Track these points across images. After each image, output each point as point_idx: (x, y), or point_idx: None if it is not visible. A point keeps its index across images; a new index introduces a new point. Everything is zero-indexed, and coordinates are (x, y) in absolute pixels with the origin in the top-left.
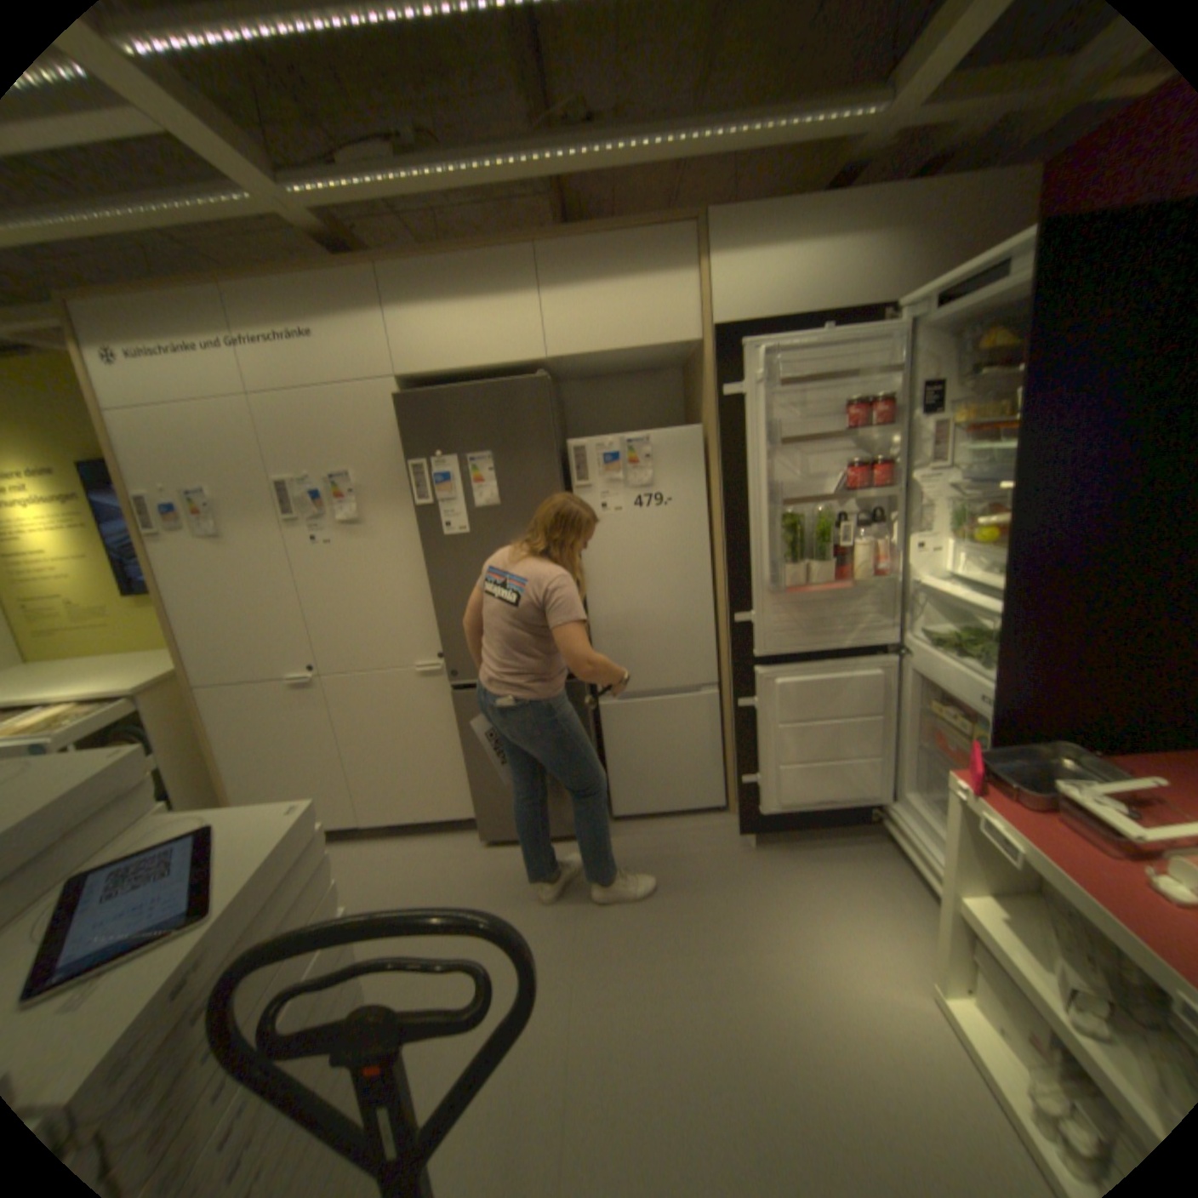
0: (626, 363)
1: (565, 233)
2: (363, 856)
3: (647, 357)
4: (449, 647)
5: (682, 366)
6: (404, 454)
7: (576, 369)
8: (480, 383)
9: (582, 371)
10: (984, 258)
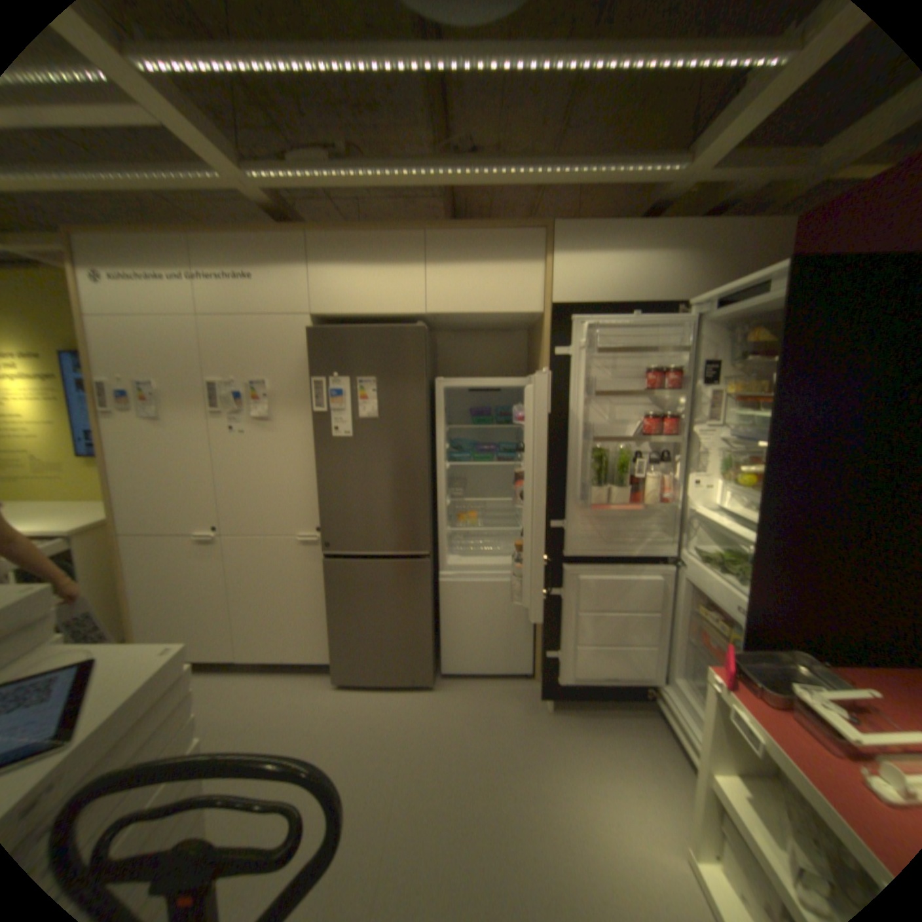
0: (486, 324)
1: (450, 228)
2: (235, 688)
3: (502, 321)
4: (327, 524)
5: (529, 330)
6: (311, 373)
7: (449, 324)
8: (374, 327)
9: (453, 326)
10: (752, 278)
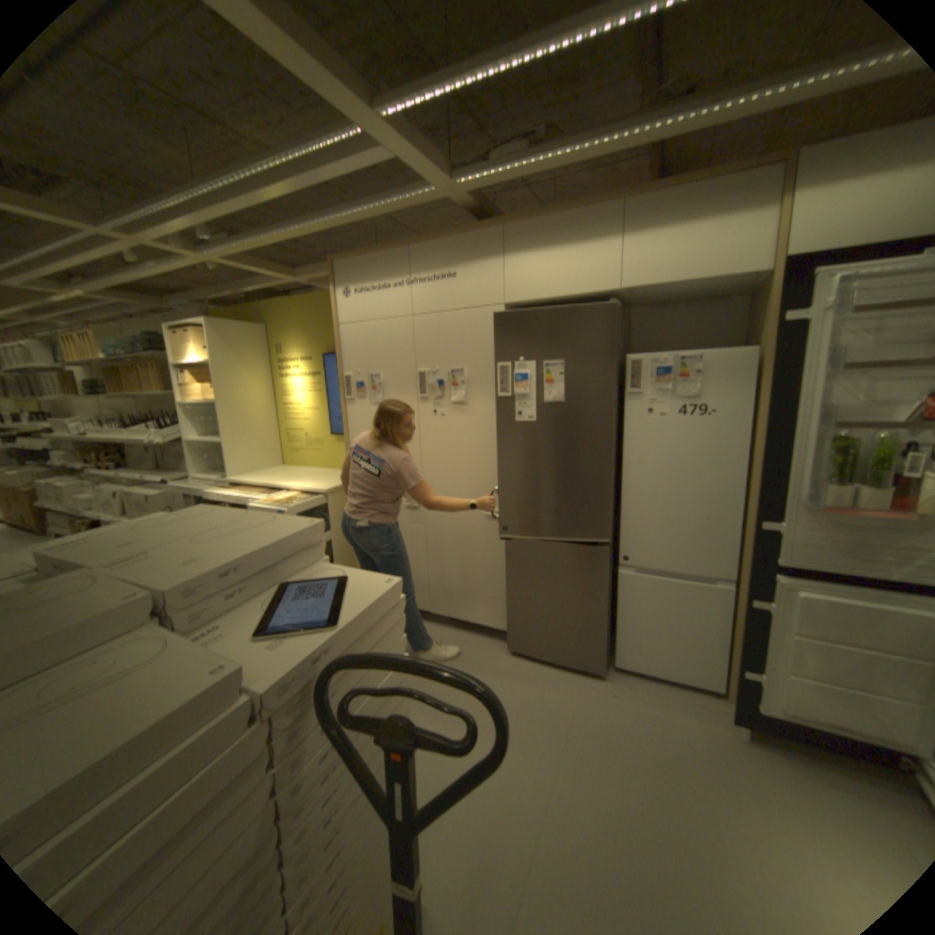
0: (693, 291)
1: (653, 187)
2: (429, 632)
3: (714, 286)
4: (509, 501)
5: (751, 292)
6: (501, 359)
7: (646, 297)
8: (563, 308)
9: (651, 298)
10: None
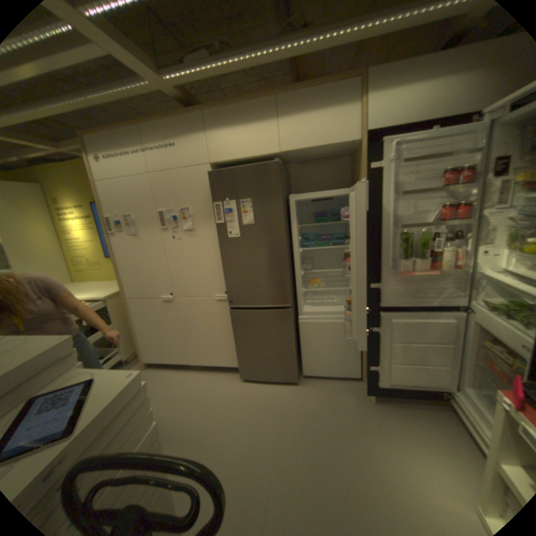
0: (321, 153)
1: (292, 88)
2: (190, 377)
3: (332, 150)
4: (229, 289)
5: (351, 154)
6: (213, 199)
7: (296, 157)
8: (247, 165)
9: (299, 158)
10: None
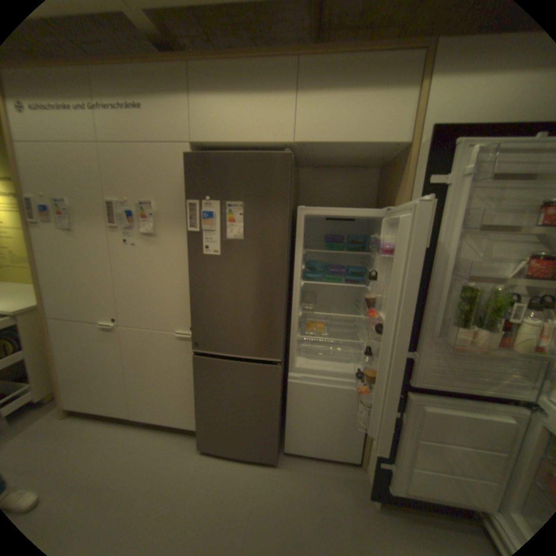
0: (346, 156)
1: (323, 49)
2: (125, 440)
3: (363, 153)
4: (195, 327)
5: (382, 165)
6: (187, 194)
7: (312, 156)
8: (243, 151)
9: (315, 159)
10: None
